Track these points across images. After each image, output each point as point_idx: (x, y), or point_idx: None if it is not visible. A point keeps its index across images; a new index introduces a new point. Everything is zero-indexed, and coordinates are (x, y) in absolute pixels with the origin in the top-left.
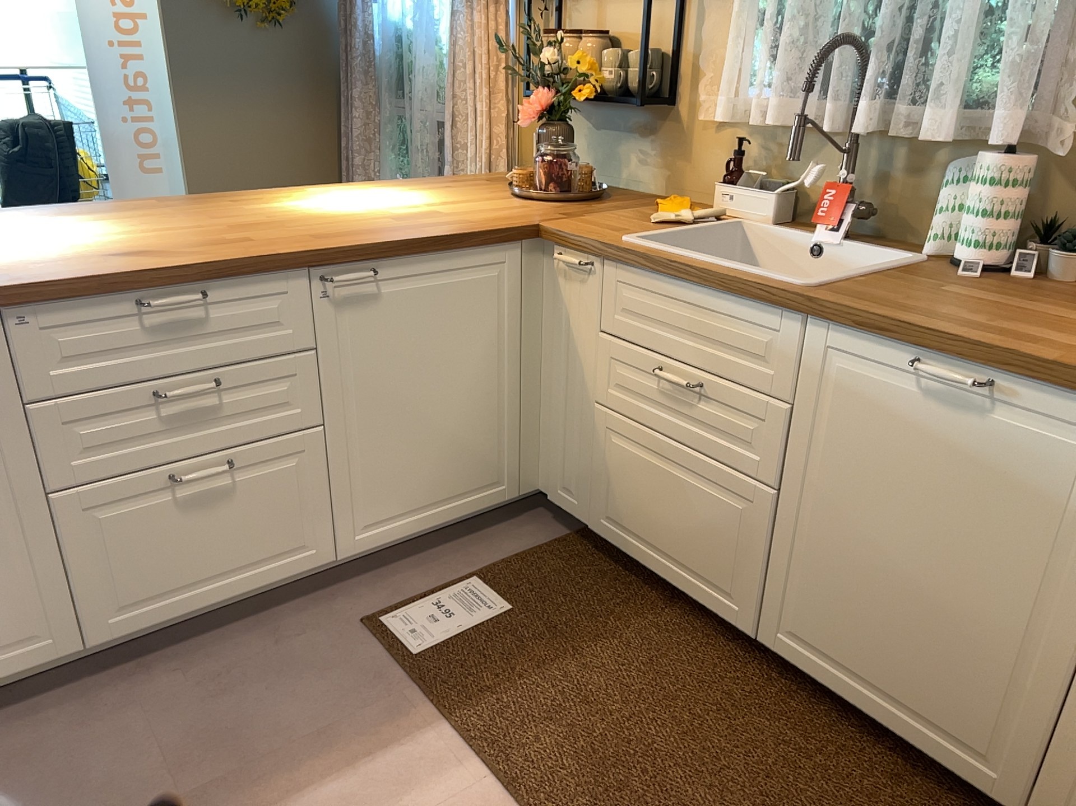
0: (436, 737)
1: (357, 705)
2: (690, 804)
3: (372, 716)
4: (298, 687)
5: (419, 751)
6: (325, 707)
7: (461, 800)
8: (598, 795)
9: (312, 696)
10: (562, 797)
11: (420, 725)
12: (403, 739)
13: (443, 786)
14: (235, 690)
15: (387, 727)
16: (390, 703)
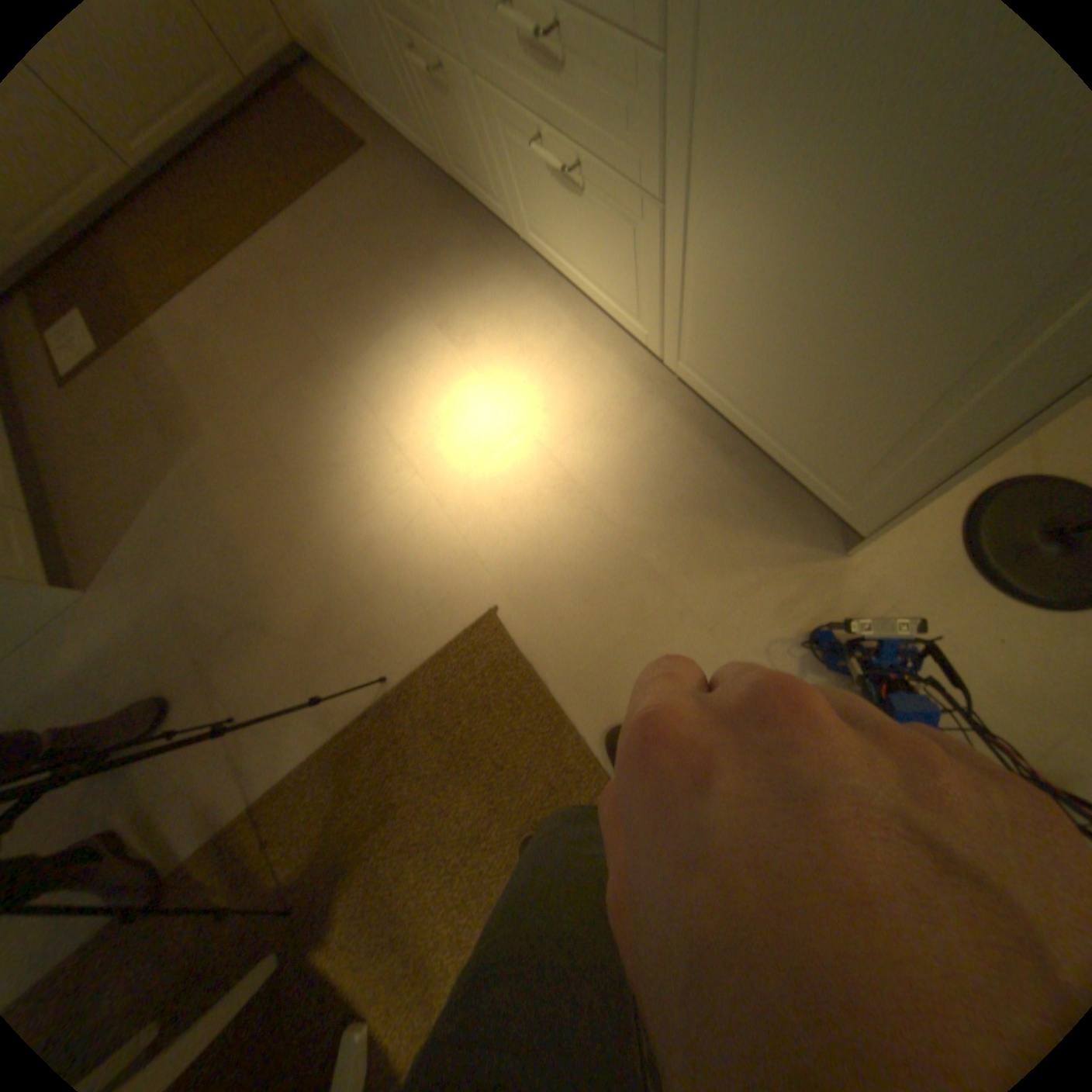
0: (155, 320)
1: (125, 365)
2: (216, 208)
3: (134, 355)
4: (103, 402)
5: (161, 326)
6: (121, 381)
7: (192, 299)
8: (203, 243)
9: (112, 392)
10: (201, 257)
11: (146, 330)
12: (152, 335)
13: (183, 309)
14: (95, 436)
15: (143, 345)
16: (128, 350)
